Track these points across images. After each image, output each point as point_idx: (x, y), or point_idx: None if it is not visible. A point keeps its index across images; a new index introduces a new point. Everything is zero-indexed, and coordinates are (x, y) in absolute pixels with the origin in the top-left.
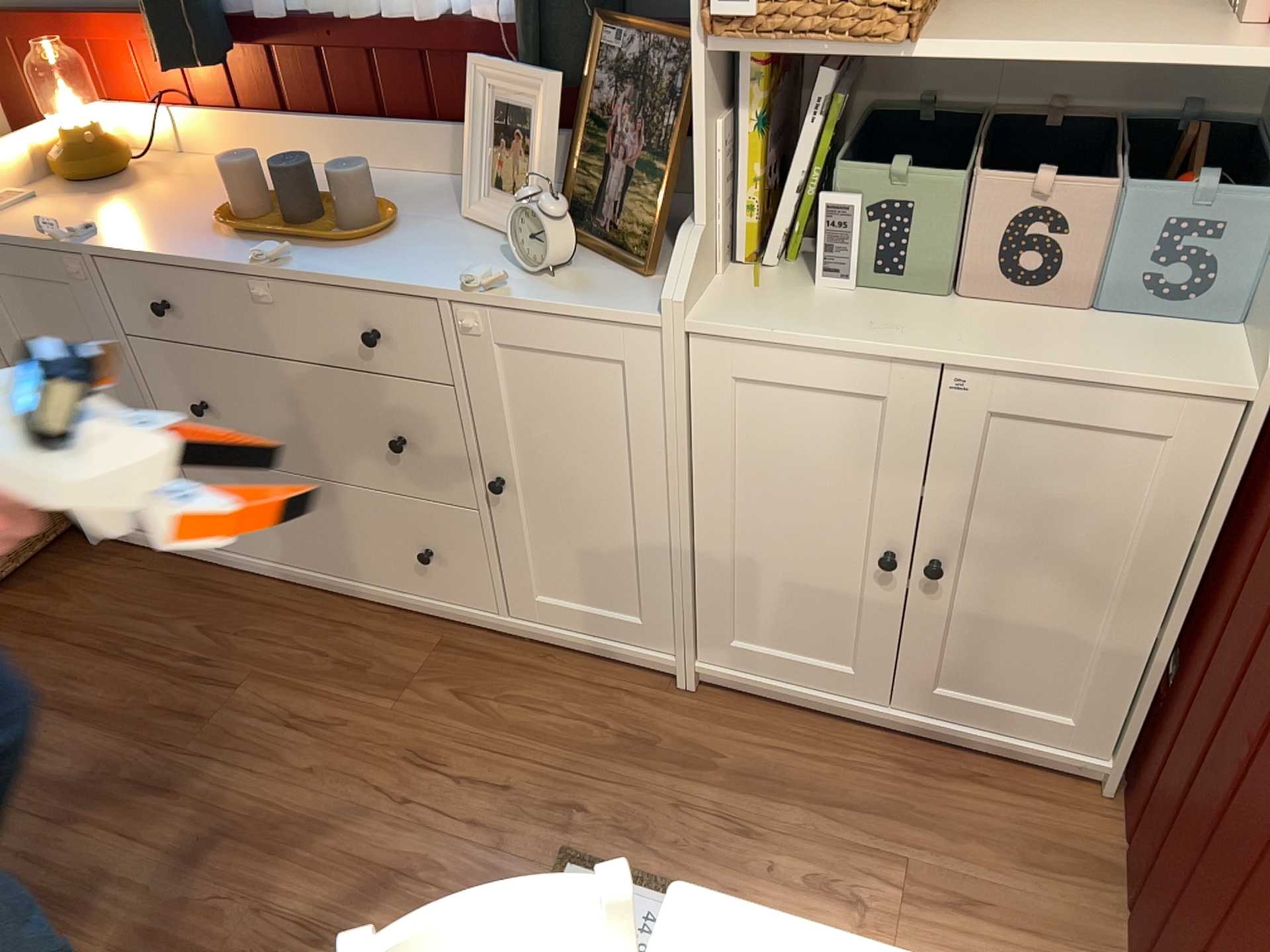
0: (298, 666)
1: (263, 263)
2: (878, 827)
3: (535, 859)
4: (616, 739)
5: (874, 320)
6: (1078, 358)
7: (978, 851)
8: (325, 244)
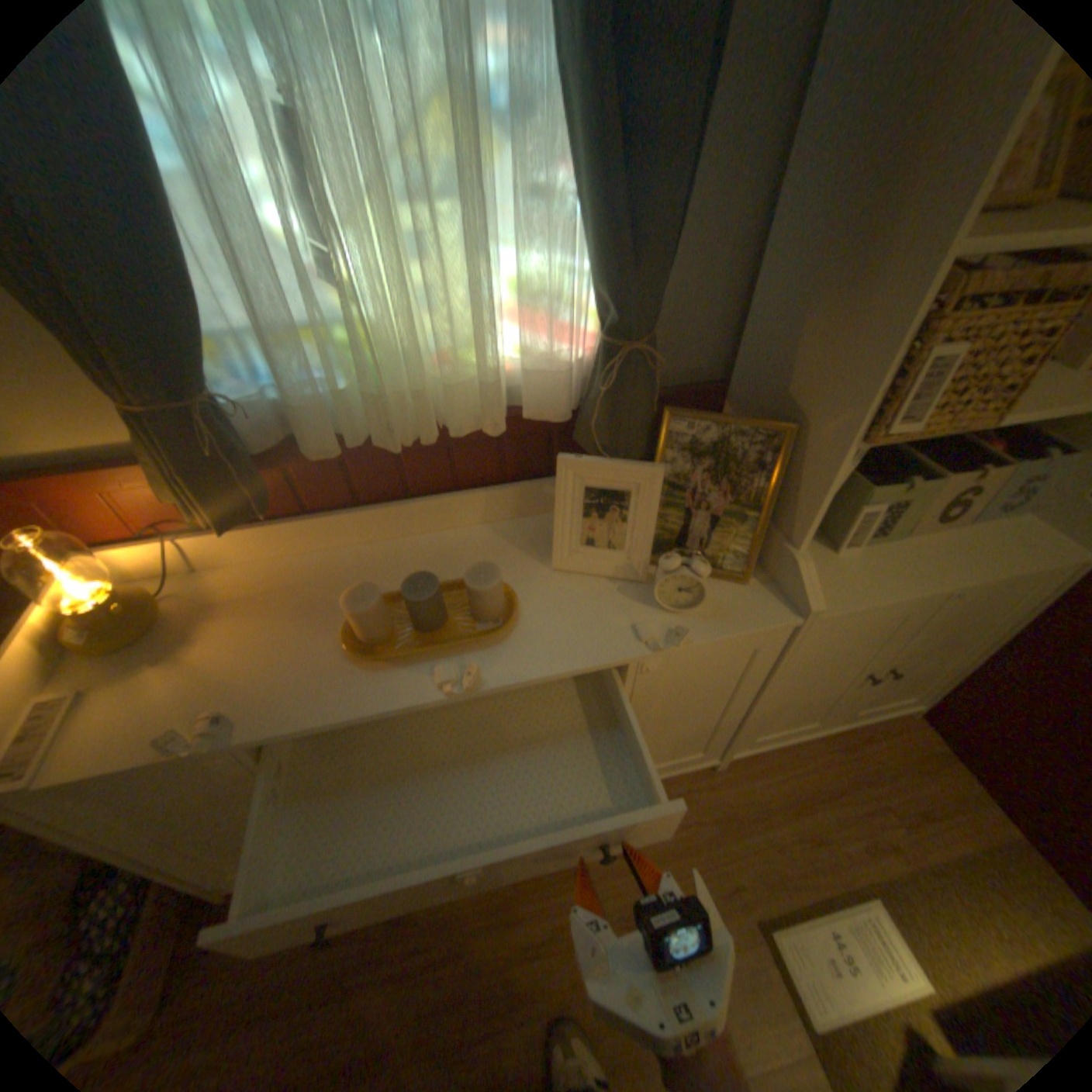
0: (488, 912)
1: (456, 694)
2: (867, 802)
3: (755, 952)
4: (719, 832)
5: (898, 570)
6: (1013, 561)
7: (910, 786)
8: (470, 640)
